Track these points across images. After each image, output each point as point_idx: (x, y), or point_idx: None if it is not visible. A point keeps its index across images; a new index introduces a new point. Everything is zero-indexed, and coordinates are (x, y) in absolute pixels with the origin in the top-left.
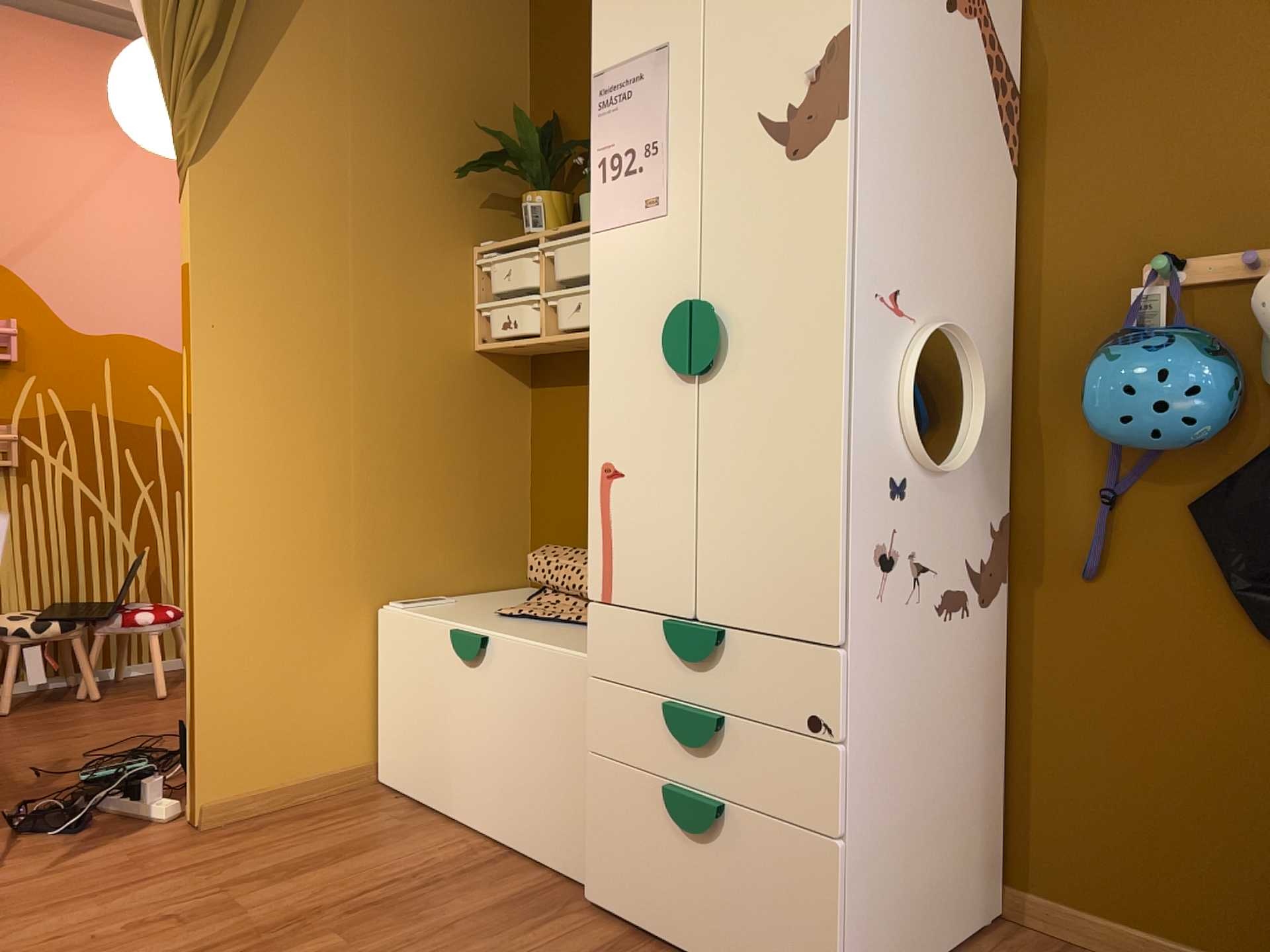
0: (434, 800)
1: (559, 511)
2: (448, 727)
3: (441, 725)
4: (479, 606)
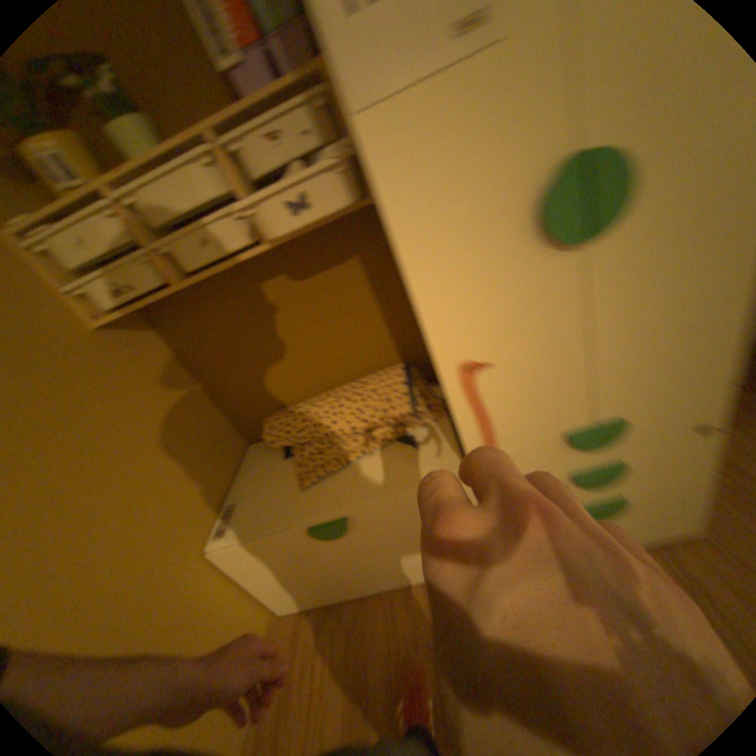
0: (341, 597)
1: (246, 394)
2: (334, 568)
3: (325, 570)
4: (270, 489)
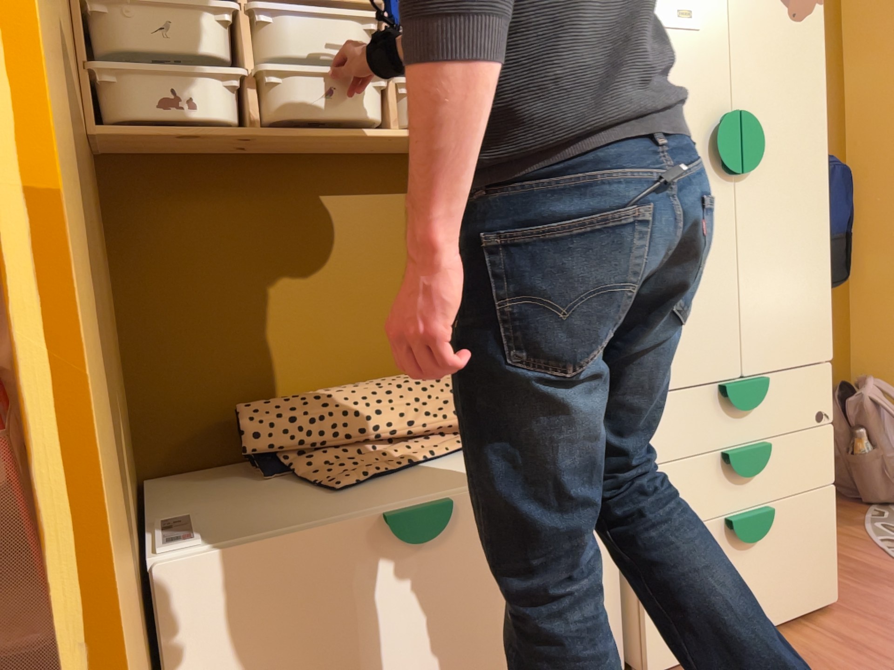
0: None
1: (194, 364)
2: (379, 652)
3: (361, 658)
4: (256, 502)
